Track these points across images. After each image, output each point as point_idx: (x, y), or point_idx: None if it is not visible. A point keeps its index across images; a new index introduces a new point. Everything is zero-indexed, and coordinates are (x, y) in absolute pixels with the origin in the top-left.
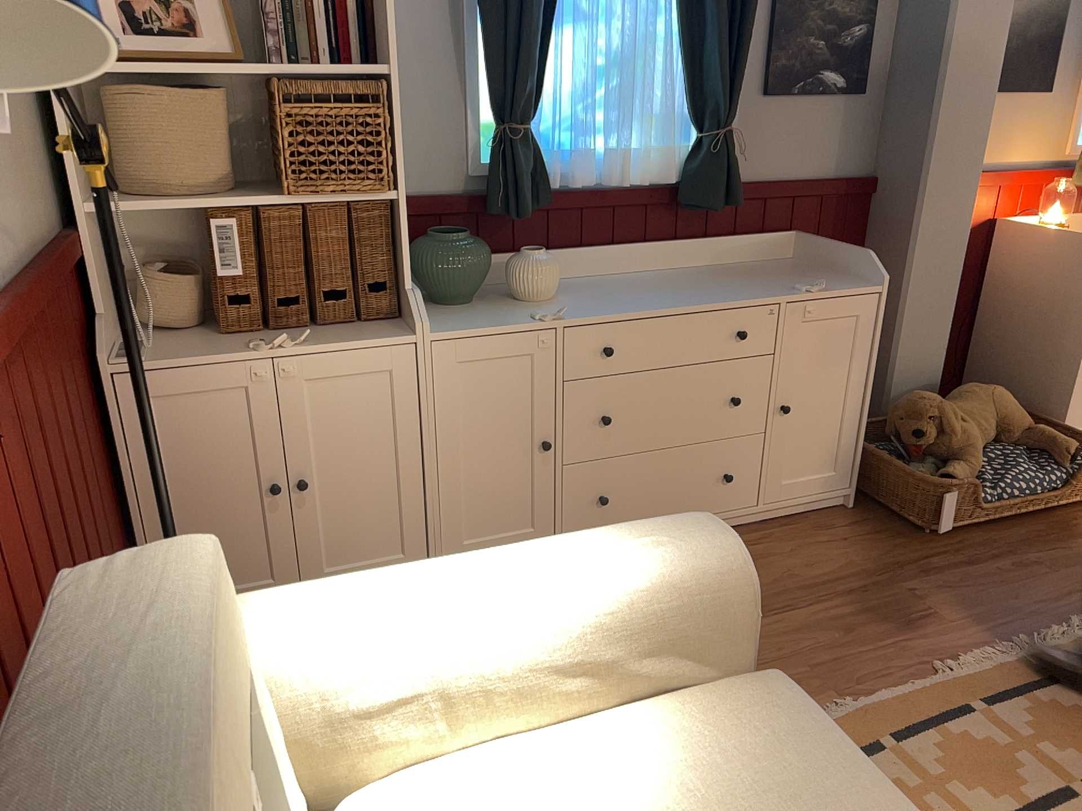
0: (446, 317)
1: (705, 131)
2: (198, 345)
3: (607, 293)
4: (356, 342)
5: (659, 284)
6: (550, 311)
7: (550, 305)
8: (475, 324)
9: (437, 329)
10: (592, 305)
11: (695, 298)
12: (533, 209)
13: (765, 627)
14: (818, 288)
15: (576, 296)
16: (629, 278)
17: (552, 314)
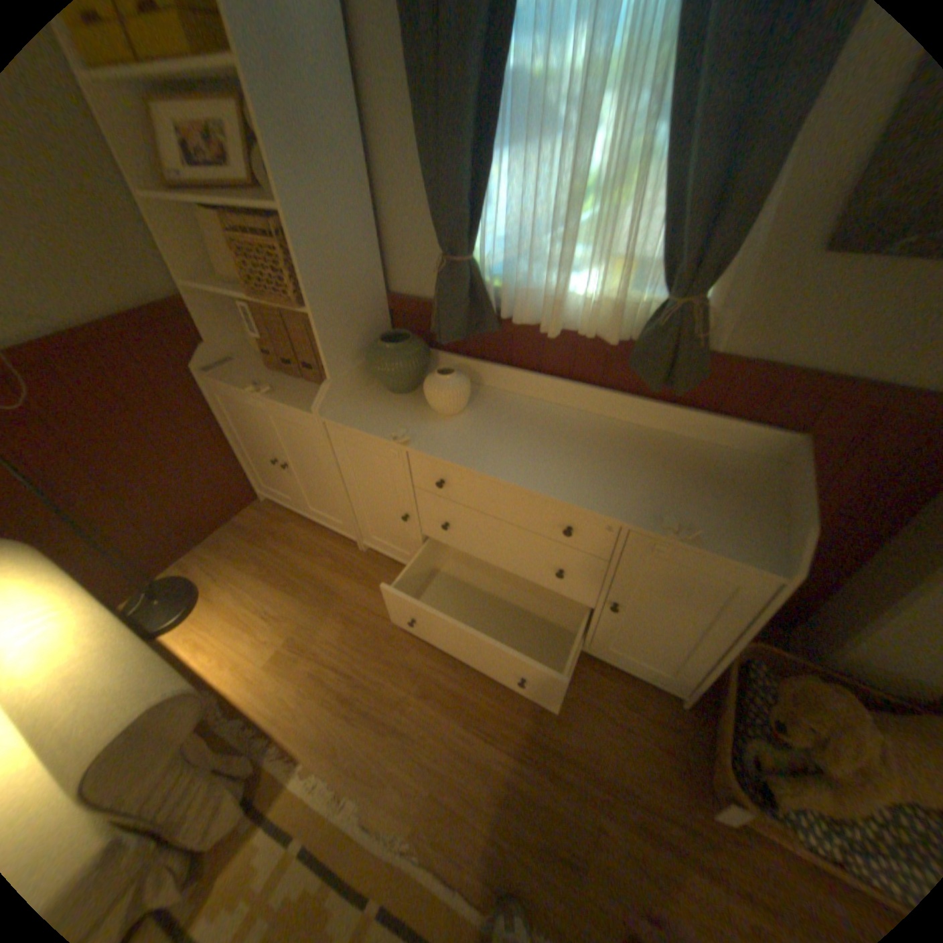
0: (366, 403)
1: (673, 293)
2: (247, 371)
3: (501, 429)
4: (292, 403)
5: (566, 436)
6: (406, 434)
7: (439, 423)
8: (360, 421)
9: (336, 414)
10: (459, 439)
11: (545, 476)
12: (461, 336)
13: (457, 737)
14: (679, 537)
15: (473, 422)
16: (560, 416)
17: (411, 436)
